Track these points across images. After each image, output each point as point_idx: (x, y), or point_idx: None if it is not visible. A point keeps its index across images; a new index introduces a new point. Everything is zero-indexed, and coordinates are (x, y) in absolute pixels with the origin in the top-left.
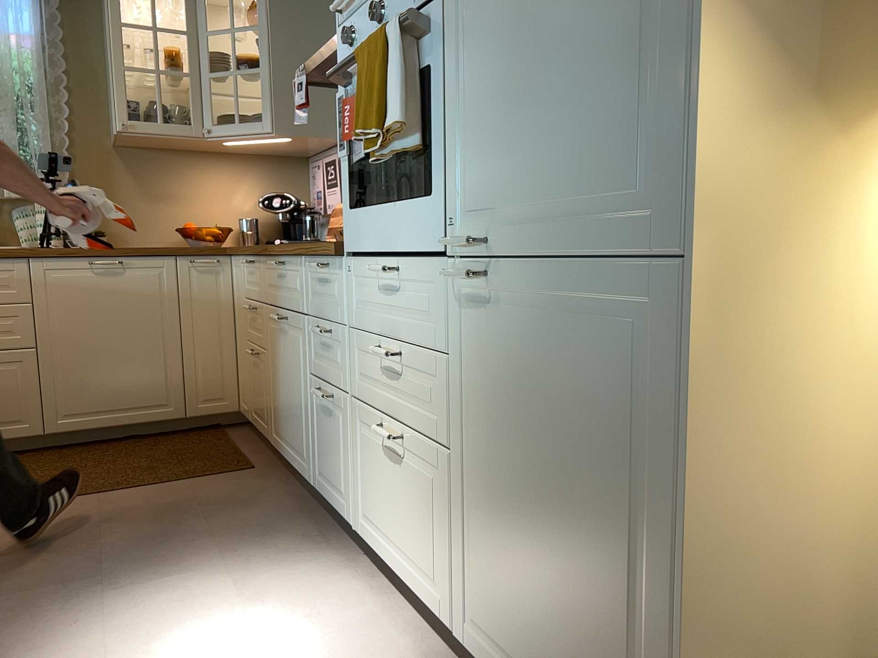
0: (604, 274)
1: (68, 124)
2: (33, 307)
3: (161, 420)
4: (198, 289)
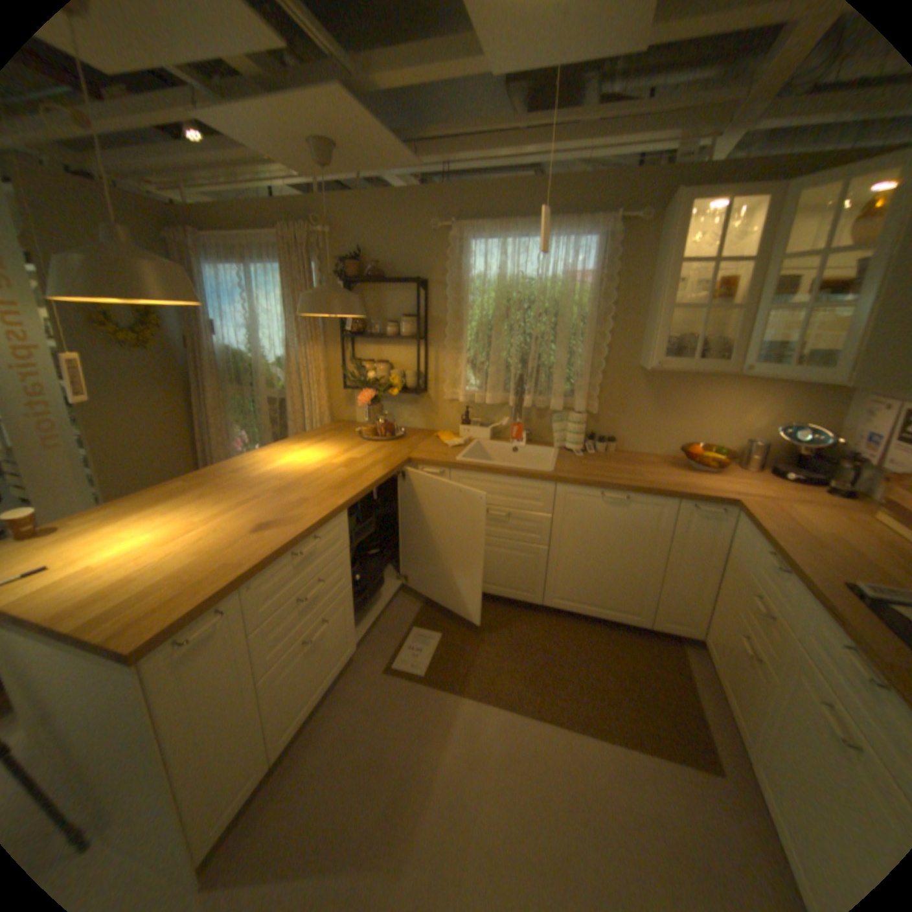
0: None
1: (607, 350)
2: (553, 518)
3: (631, 625)
4: (696, 533)
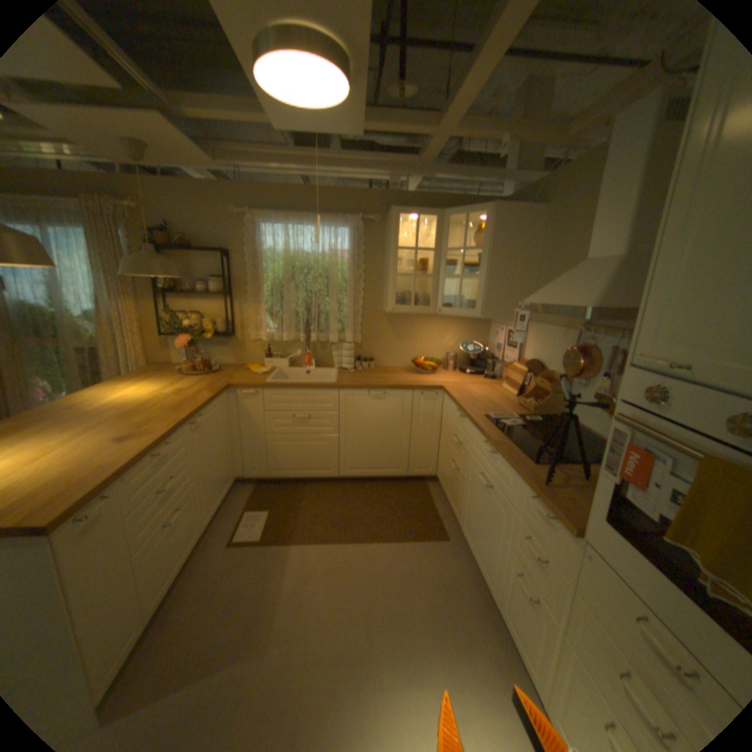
0: None
1: (362, 301)
2: (339, 413)
3: (394, 475)
4: (423, 409)
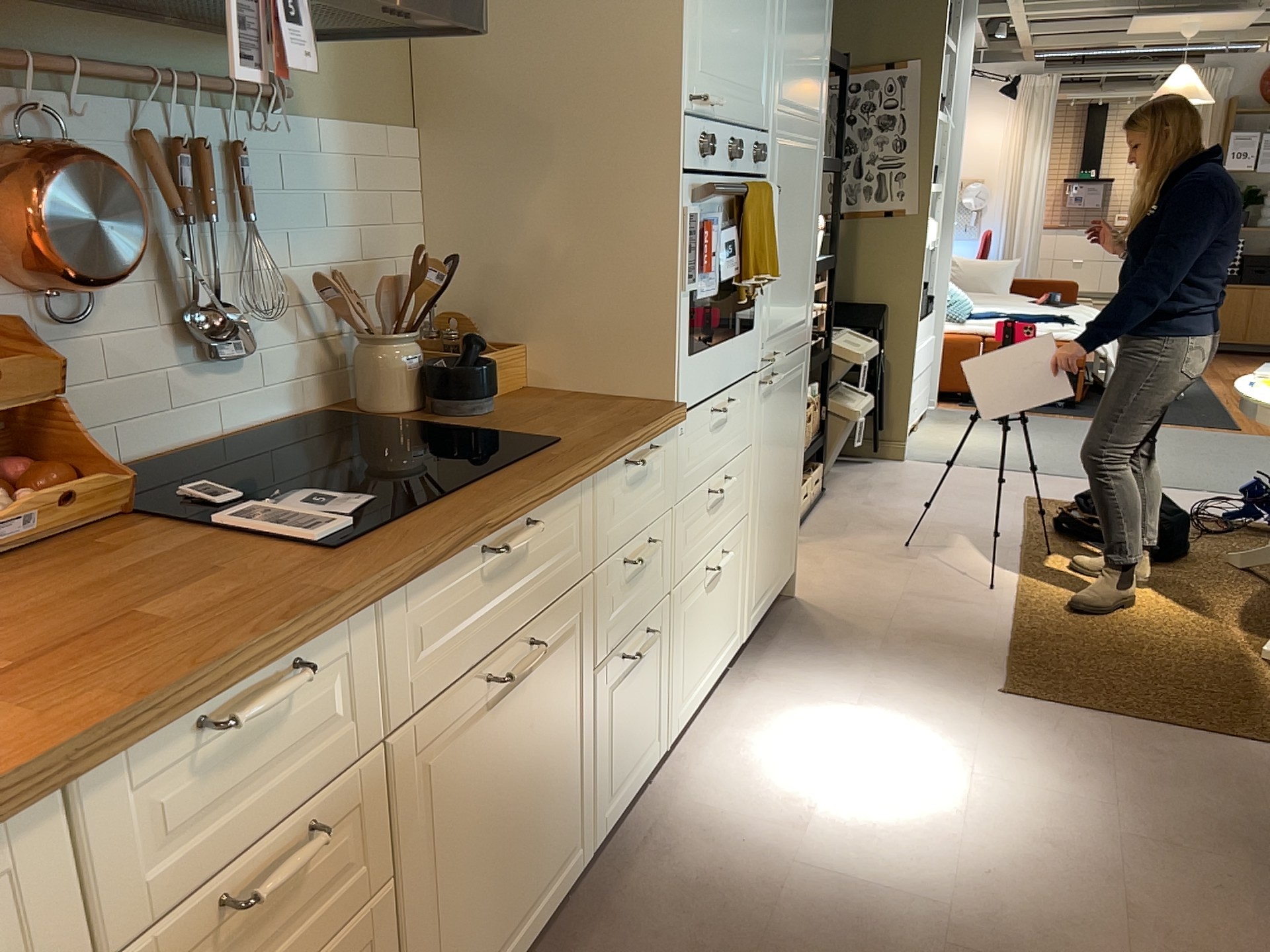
0: (797, 355)
1: None
2: None
3: None
4: None
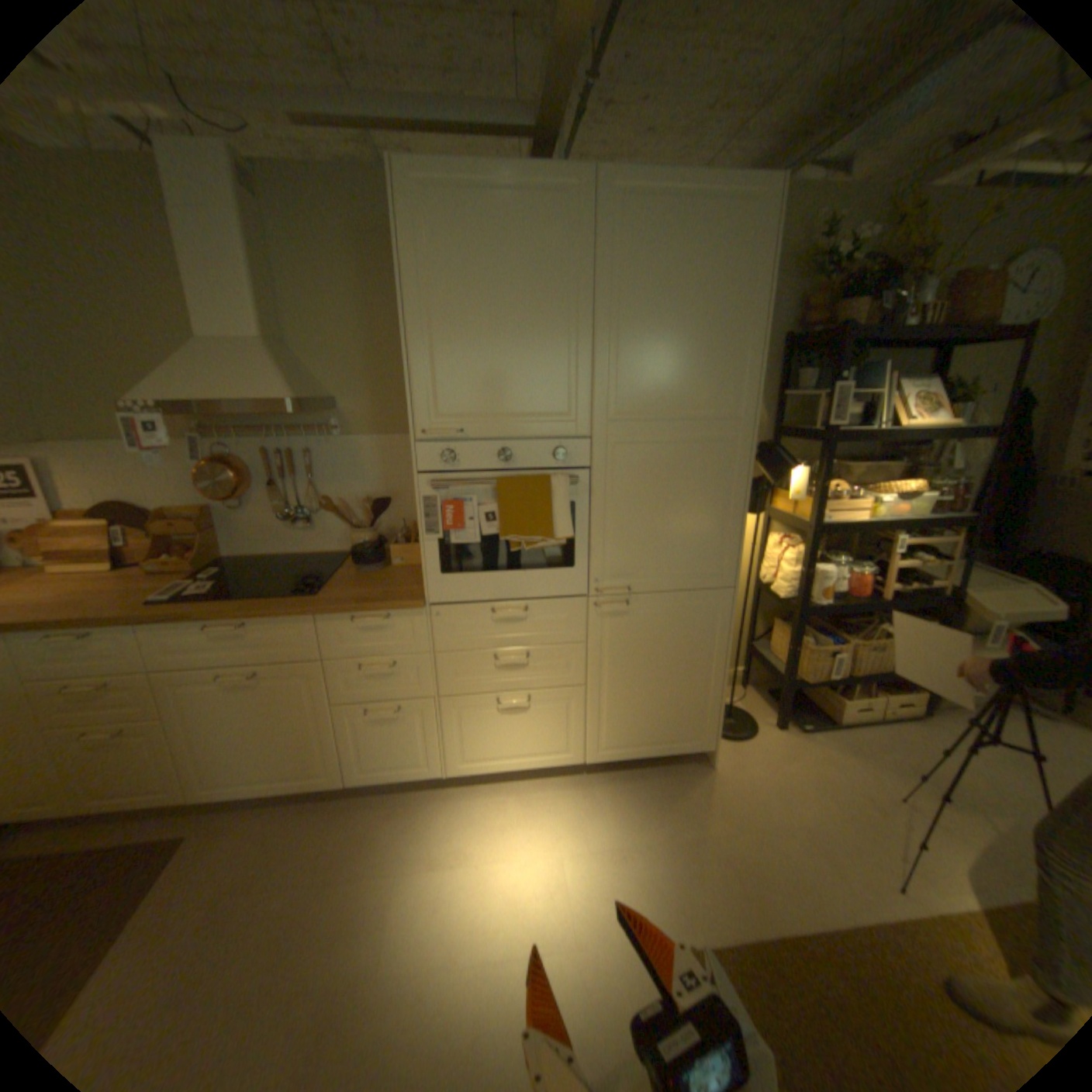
0: (693, 595)
1: None
2: None
3: None
4: None
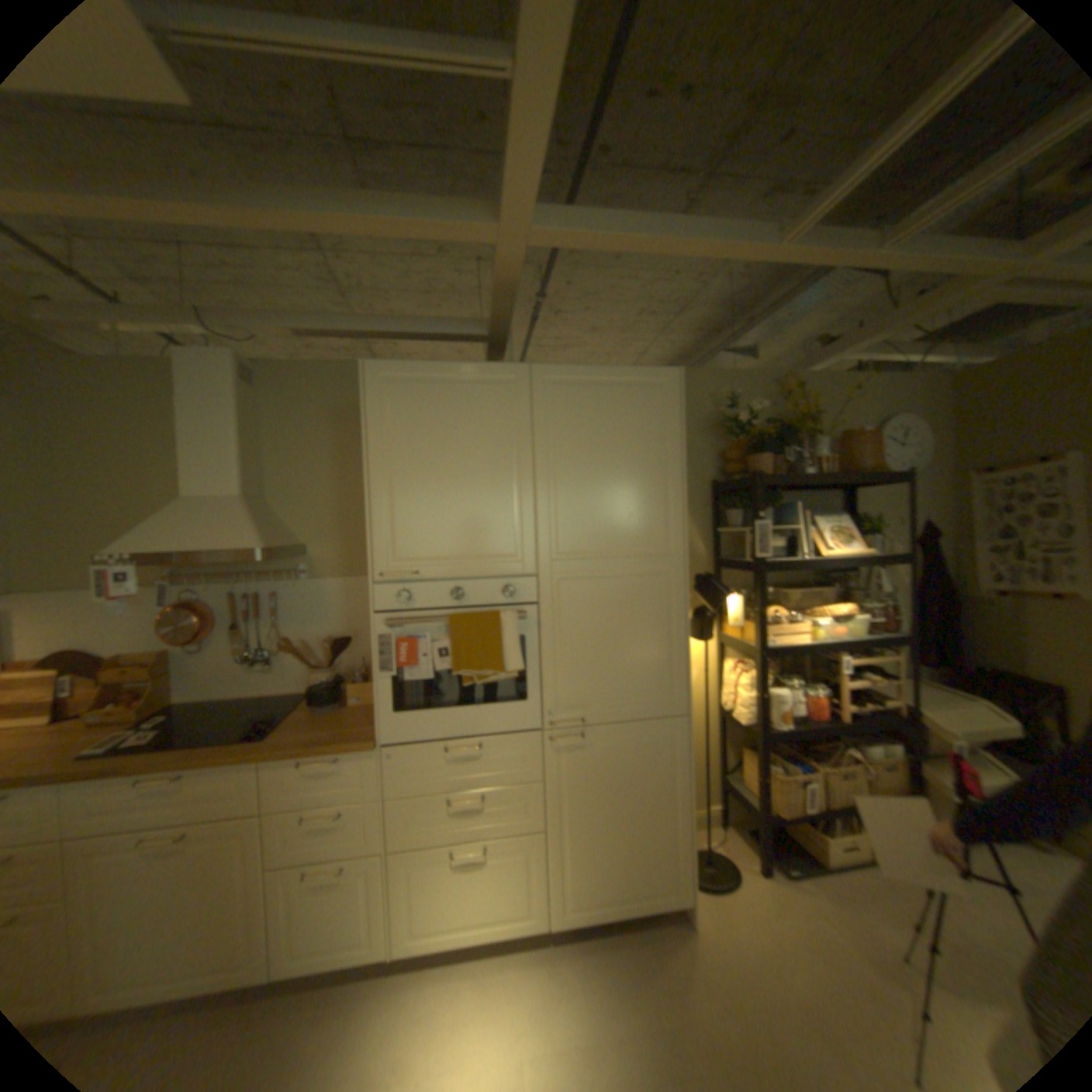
0: (649, 725)
1: None
2: None
3: None
4: None
